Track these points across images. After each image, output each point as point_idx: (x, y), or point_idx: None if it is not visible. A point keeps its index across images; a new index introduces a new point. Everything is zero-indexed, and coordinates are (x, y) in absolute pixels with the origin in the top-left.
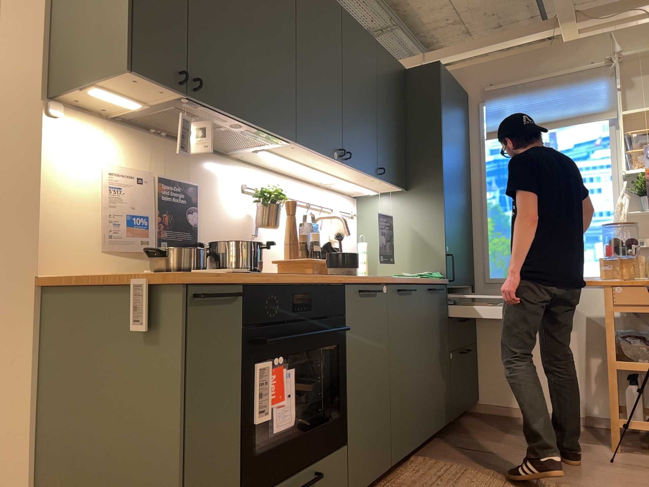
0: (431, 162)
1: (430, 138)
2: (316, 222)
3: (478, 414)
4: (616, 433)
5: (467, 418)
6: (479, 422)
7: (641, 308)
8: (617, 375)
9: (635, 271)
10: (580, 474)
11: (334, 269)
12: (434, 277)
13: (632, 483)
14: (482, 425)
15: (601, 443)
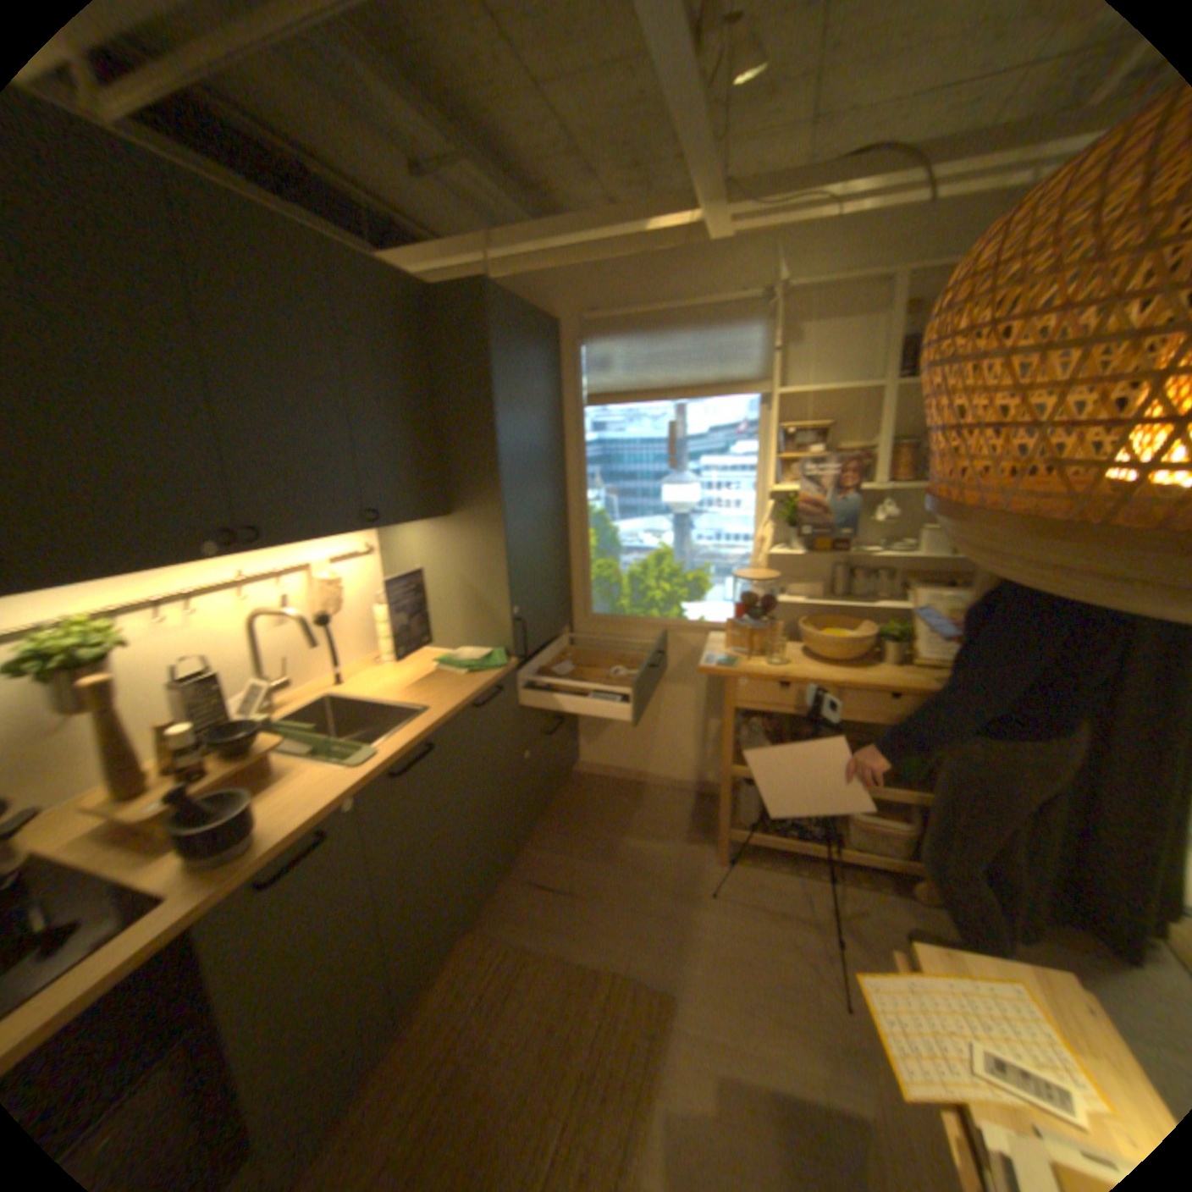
0: (479, 472)
1: (475, 430)
2: (251, 622)
3: (576, 777)
4: (723, 848)
5: (560, 792)
6: (571, 803)
7: (769, 708)
8: (731, 785)
9: (768, 643)
10: (668, 945)
11: (177, 867)
12: (488, 670)
13: (728, 960)
14: (574, 811)
15: (707, 844)
